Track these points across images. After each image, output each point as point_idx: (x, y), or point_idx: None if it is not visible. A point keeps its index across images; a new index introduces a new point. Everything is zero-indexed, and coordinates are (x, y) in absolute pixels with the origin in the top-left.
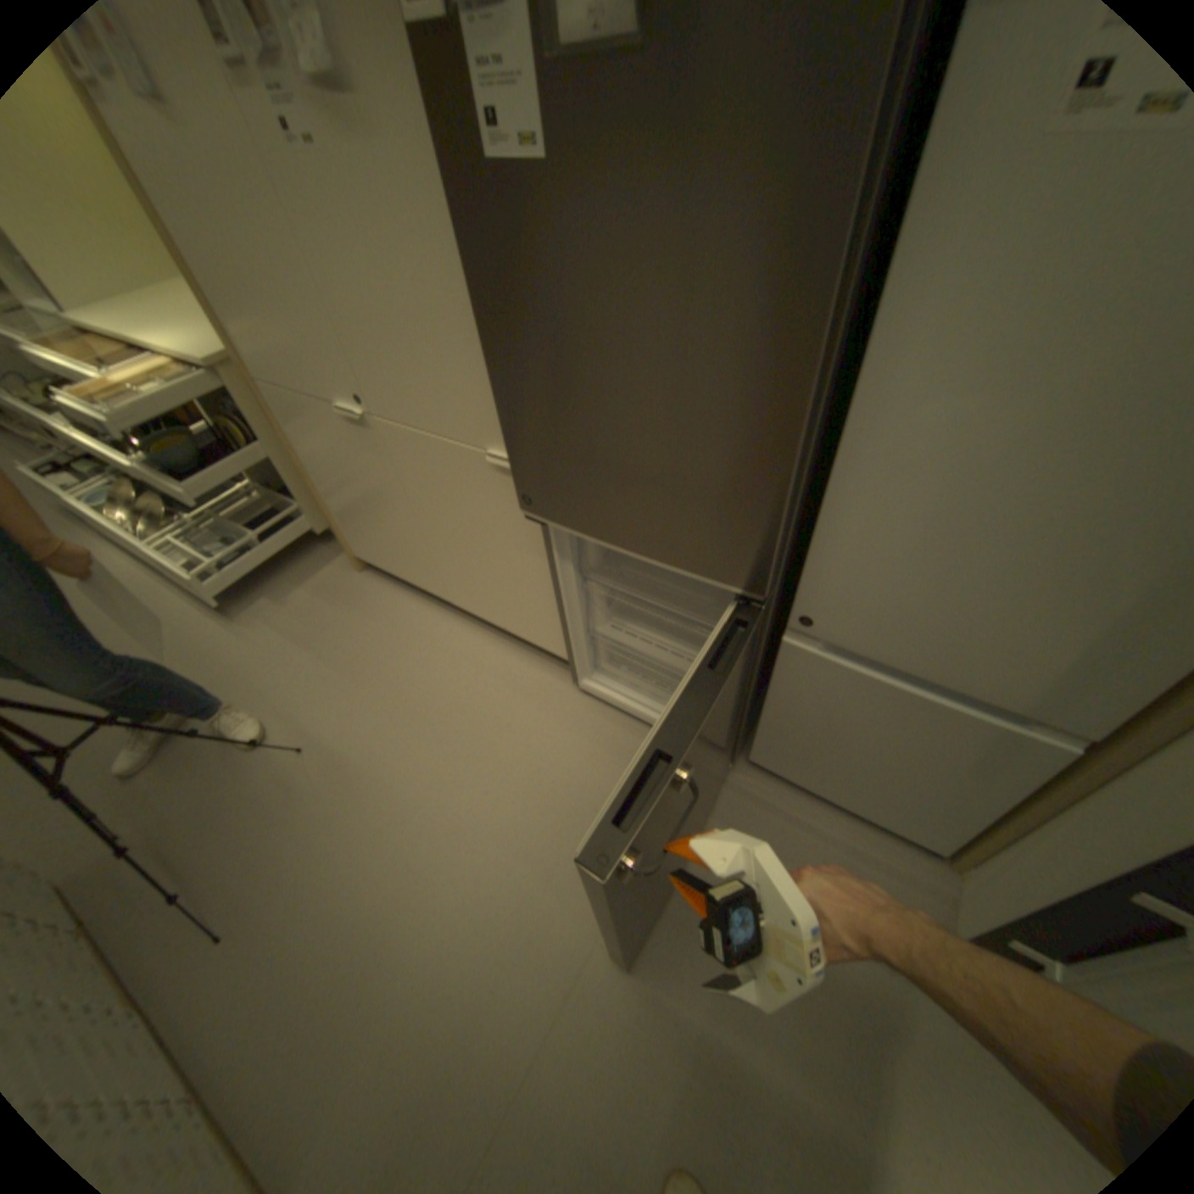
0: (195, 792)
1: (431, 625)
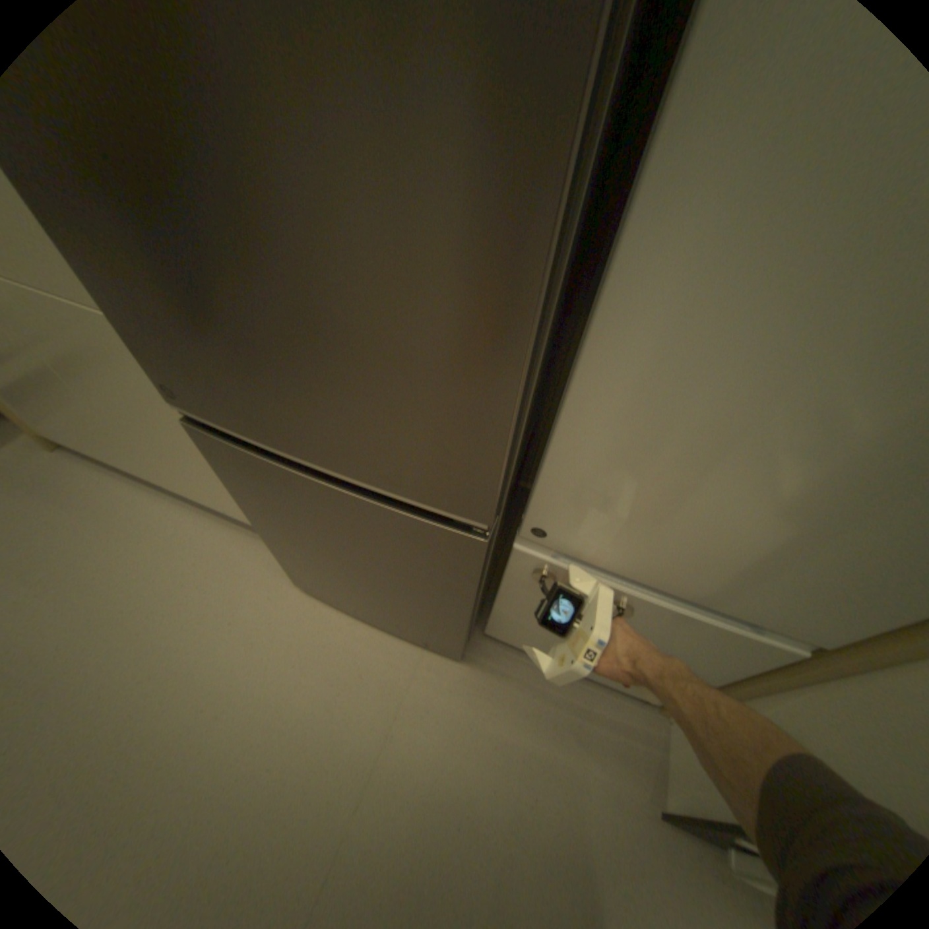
0: None
1: (141, 510)
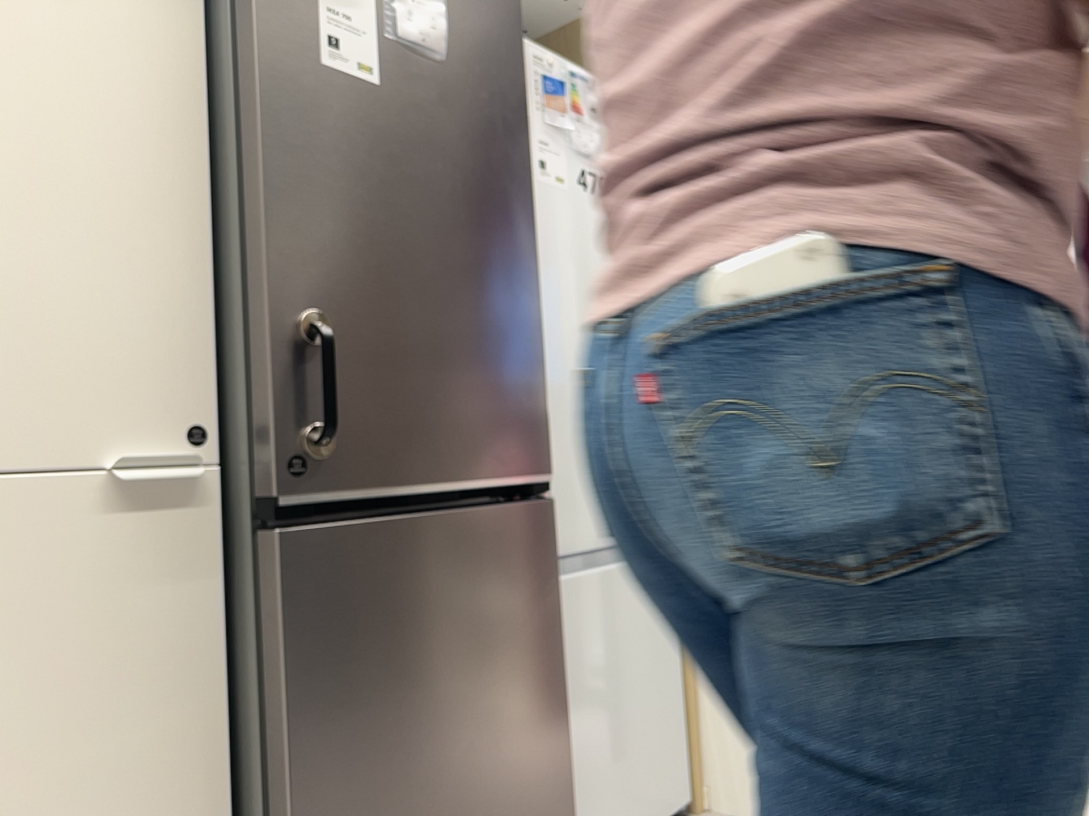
0: None
1: None
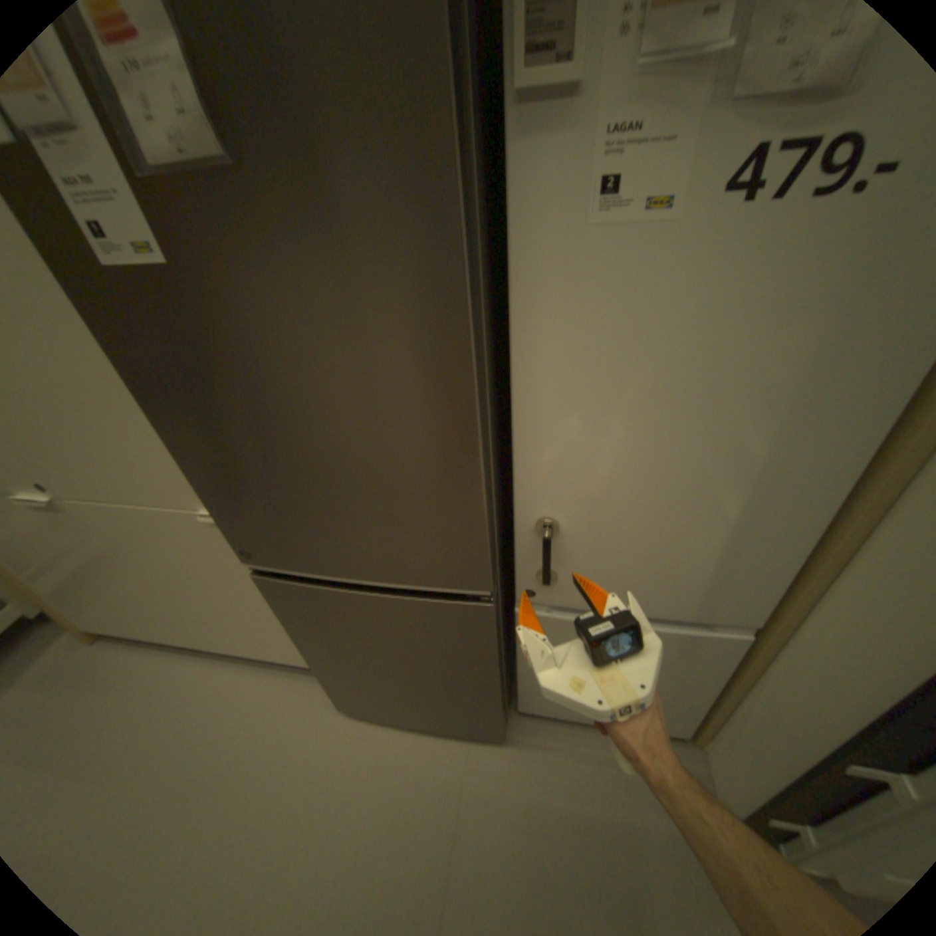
0: None
1: (182, 679)
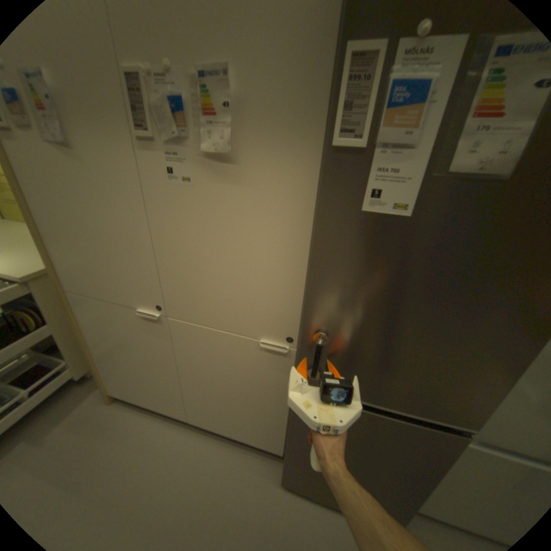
0: None
1: (170, 441)
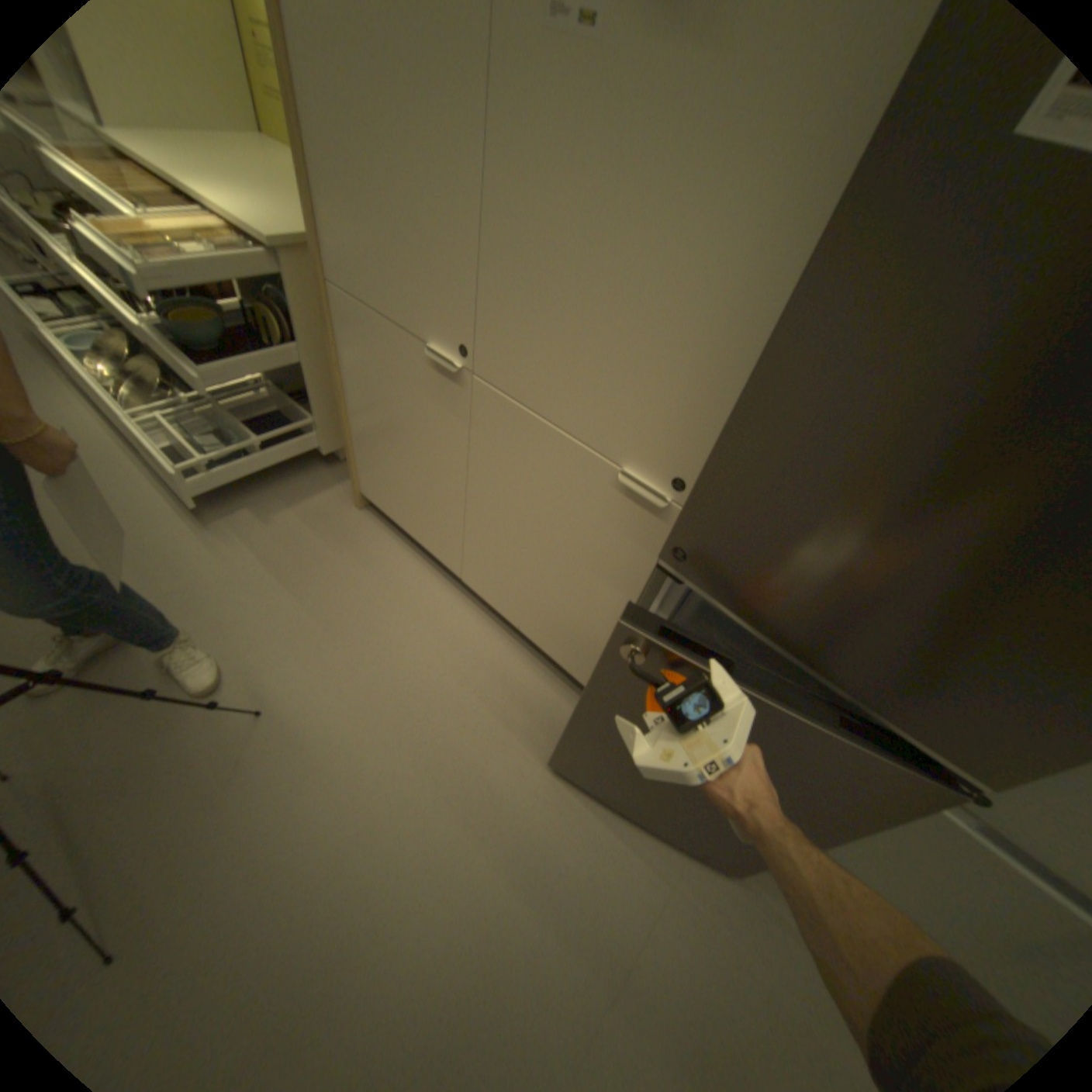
0: (121, 735)
1: (431, 594)
